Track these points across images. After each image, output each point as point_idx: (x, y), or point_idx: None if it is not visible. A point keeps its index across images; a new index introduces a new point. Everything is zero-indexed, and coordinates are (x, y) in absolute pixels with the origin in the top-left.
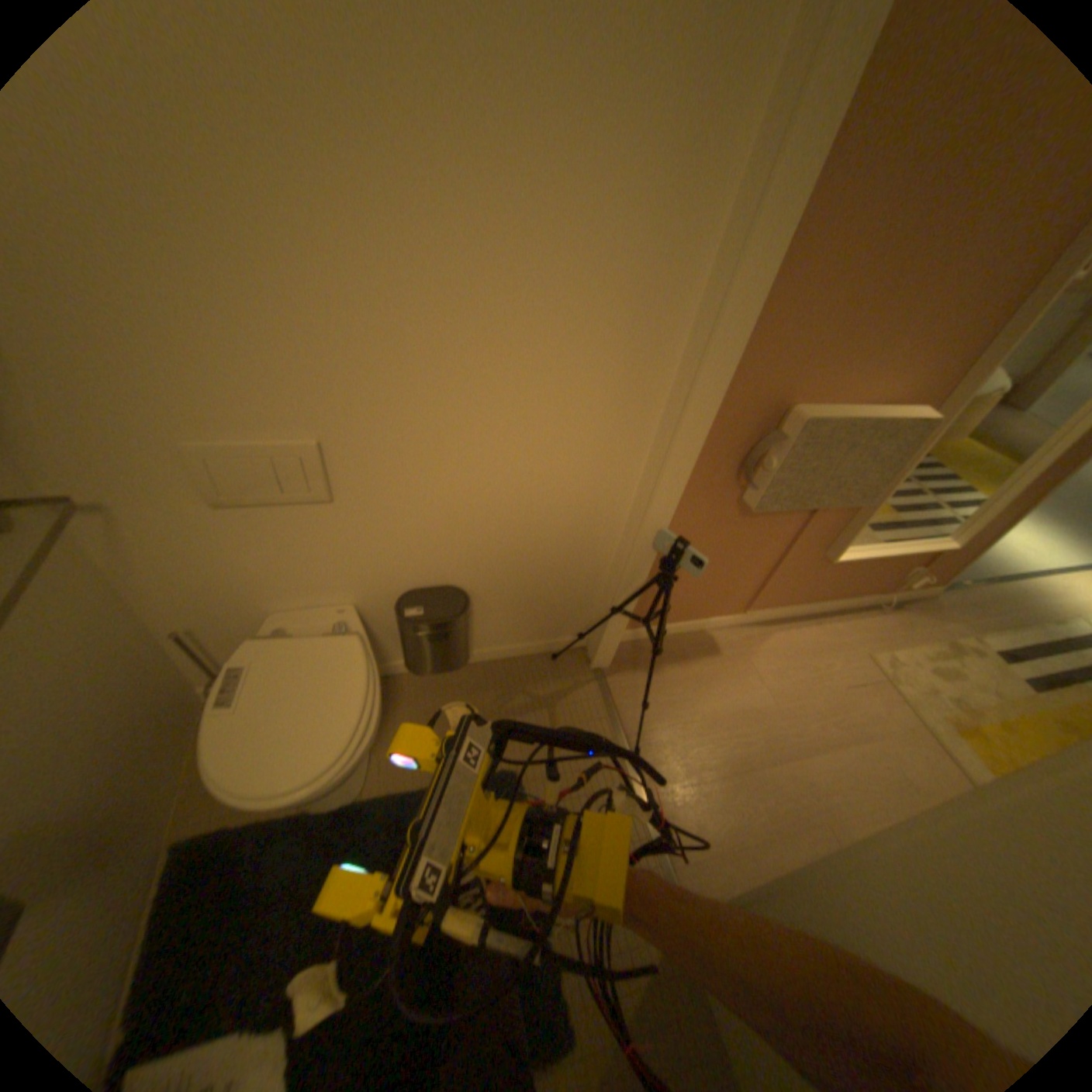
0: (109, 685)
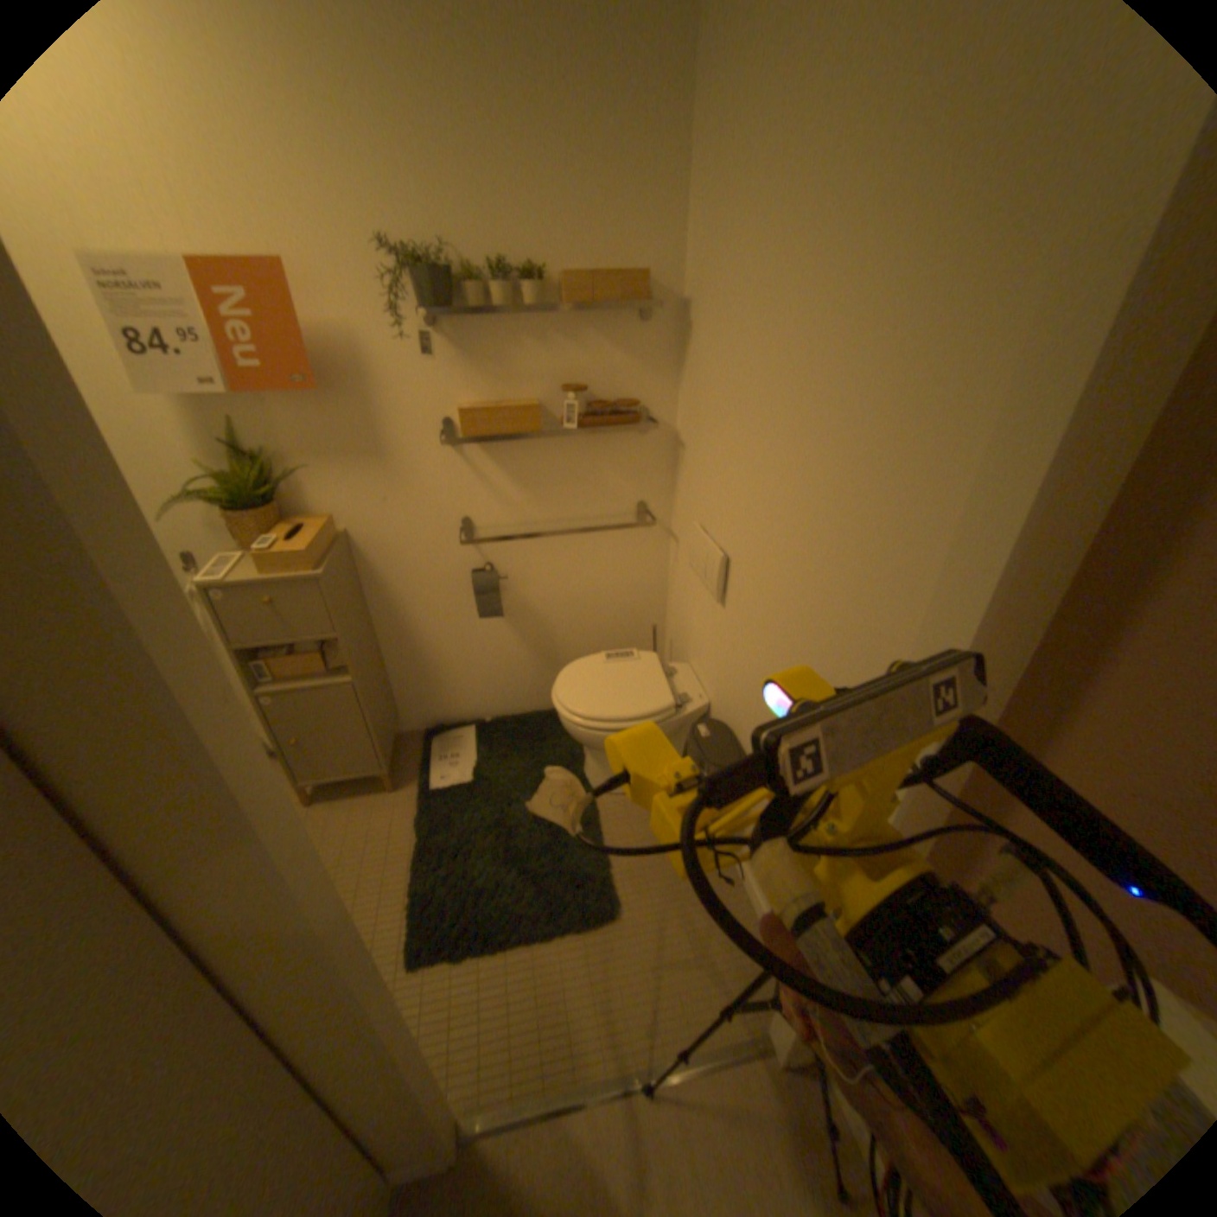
0: (620, 620)
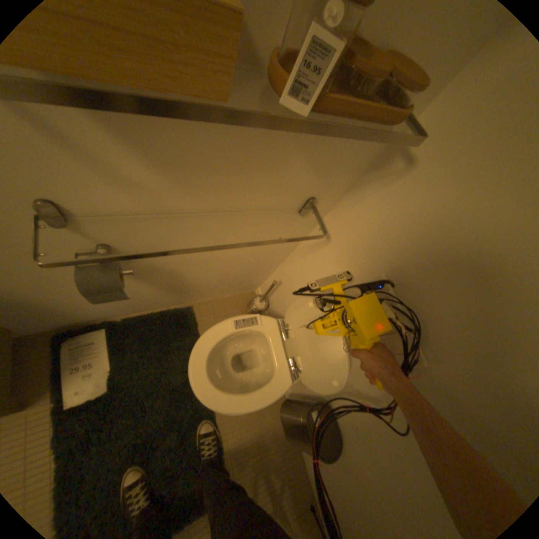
0: (246, 267)
